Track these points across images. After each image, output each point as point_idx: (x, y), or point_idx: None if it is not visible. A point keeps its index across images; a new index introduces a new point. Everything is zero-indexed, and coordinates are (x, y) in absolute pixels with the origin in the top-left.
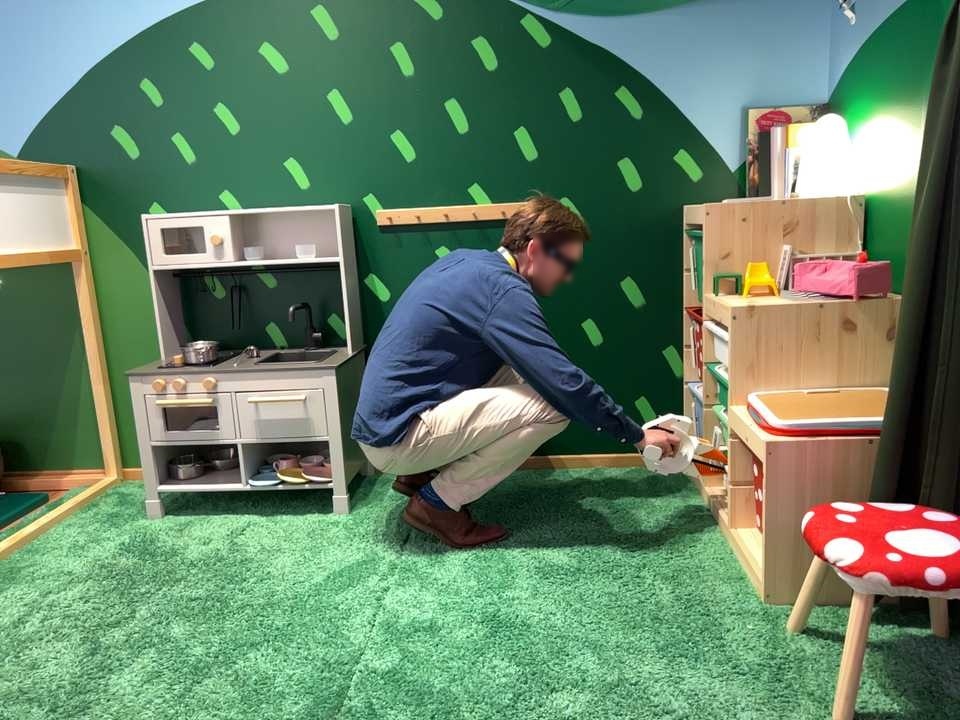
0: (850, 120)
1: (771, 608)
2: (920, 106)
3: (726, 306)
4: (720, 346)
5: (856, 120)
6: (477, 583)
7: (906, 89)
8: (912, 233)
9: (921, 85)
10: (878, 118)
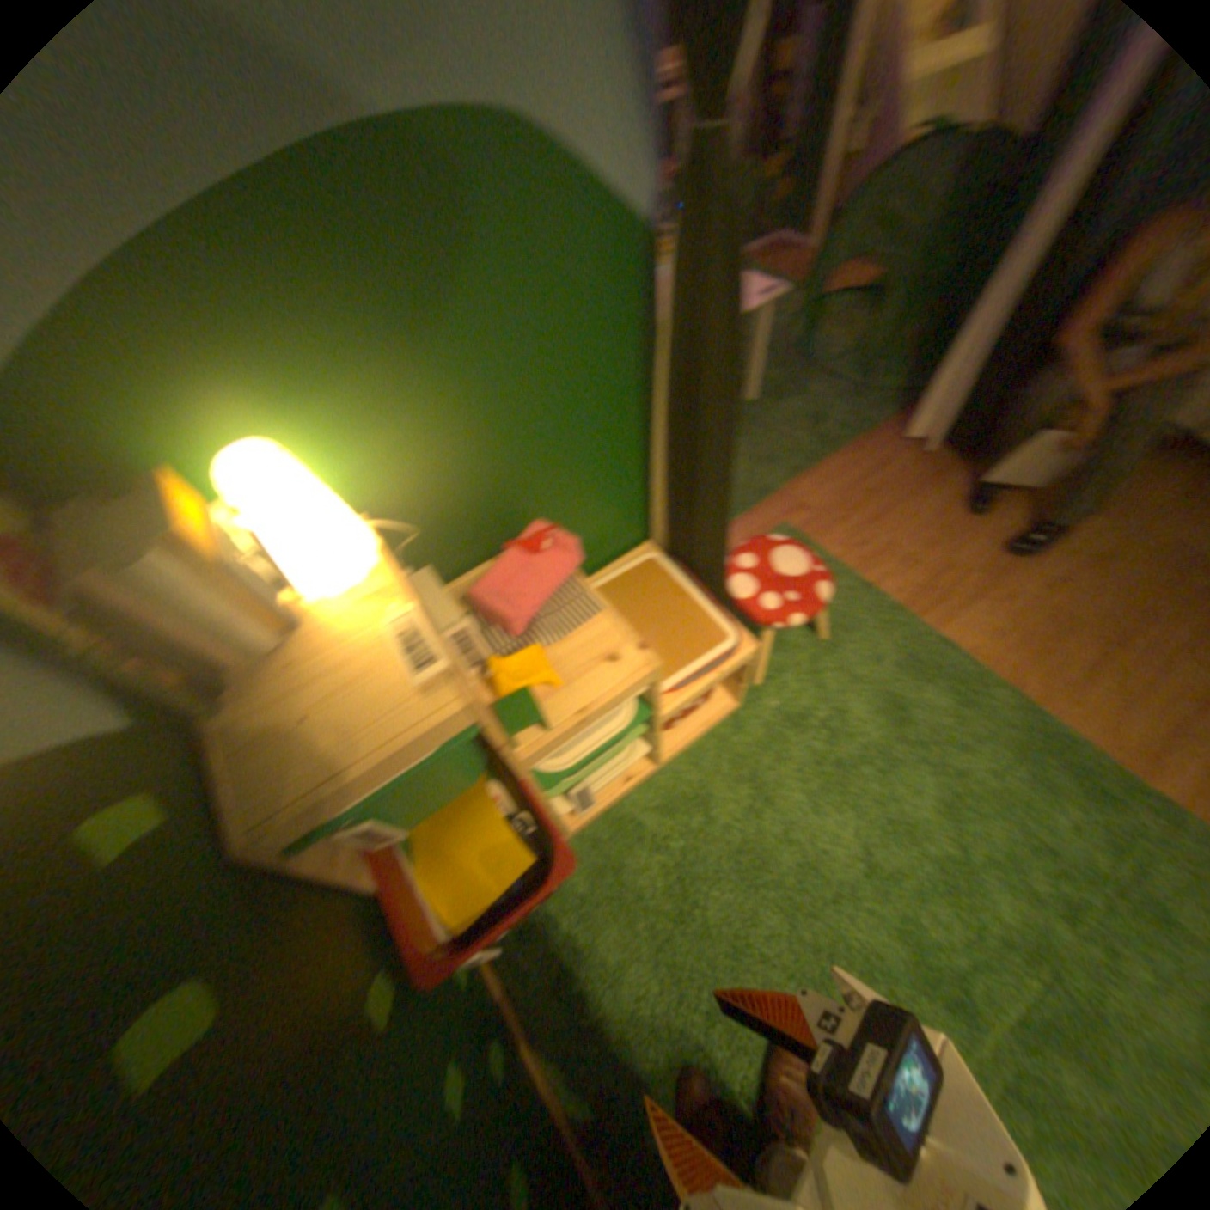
0: (187, 436)
1: (740, 702)
2: (451, 338)
3: (629, 681)
4: (570, 742)
5: (217, 427)
6: (903, 944)
7: (396, 322)
8: (500, 485)
9: (441, 306)
10: (321, 393)
